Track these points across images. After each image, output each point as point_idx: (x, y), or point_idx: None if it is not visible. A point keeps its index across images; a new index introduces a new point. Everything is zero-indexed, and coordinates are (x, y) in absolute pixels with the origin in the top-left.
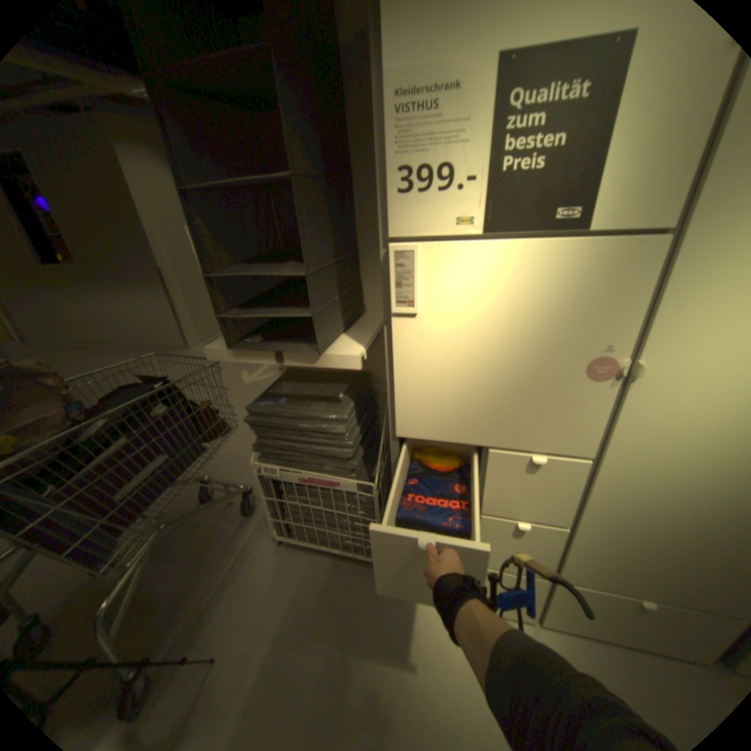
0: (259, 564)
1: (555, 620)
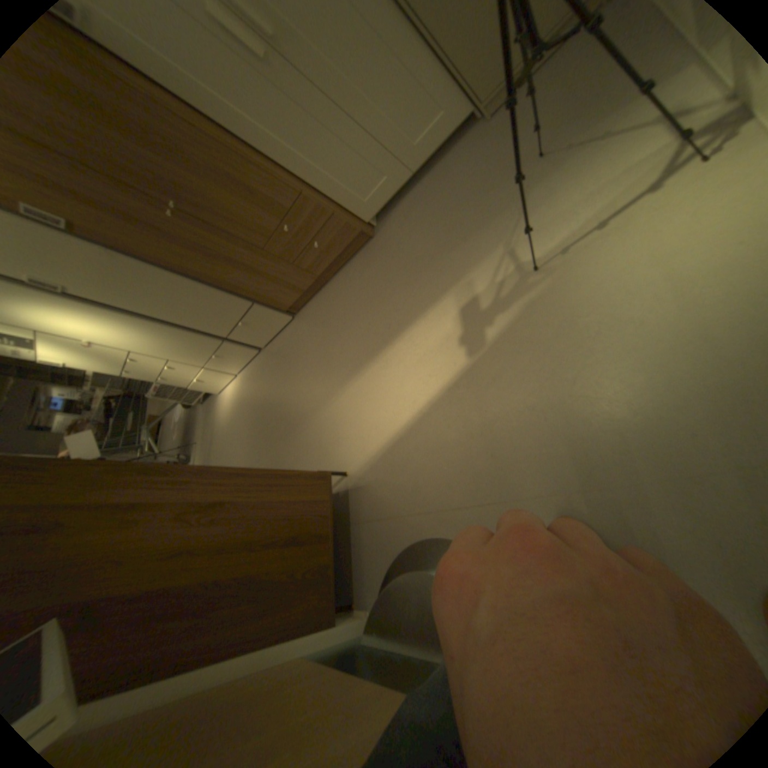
0: (200, 413)
1: (229, 372)
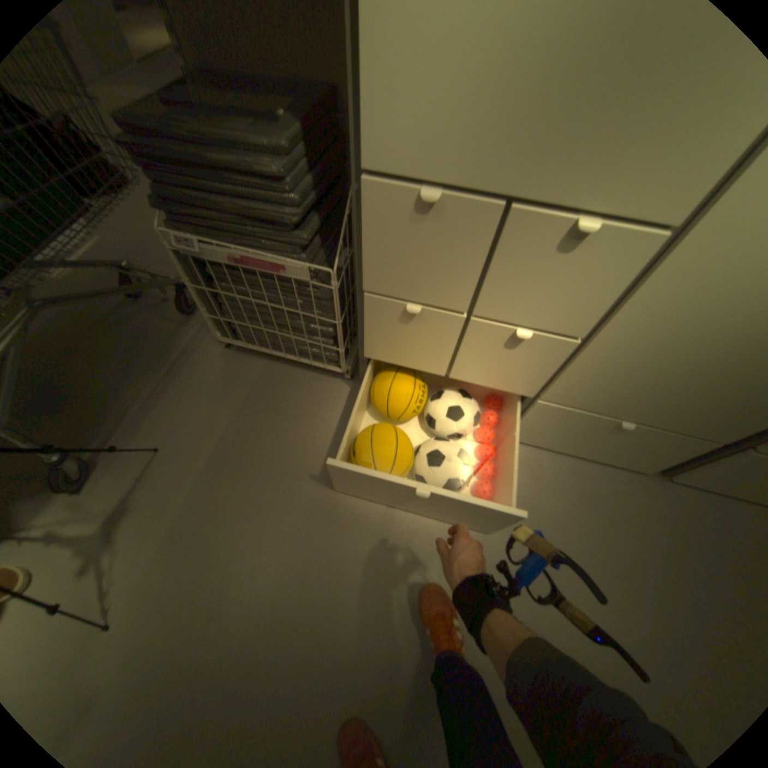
0: (206, 366)
1: (520, 433)
